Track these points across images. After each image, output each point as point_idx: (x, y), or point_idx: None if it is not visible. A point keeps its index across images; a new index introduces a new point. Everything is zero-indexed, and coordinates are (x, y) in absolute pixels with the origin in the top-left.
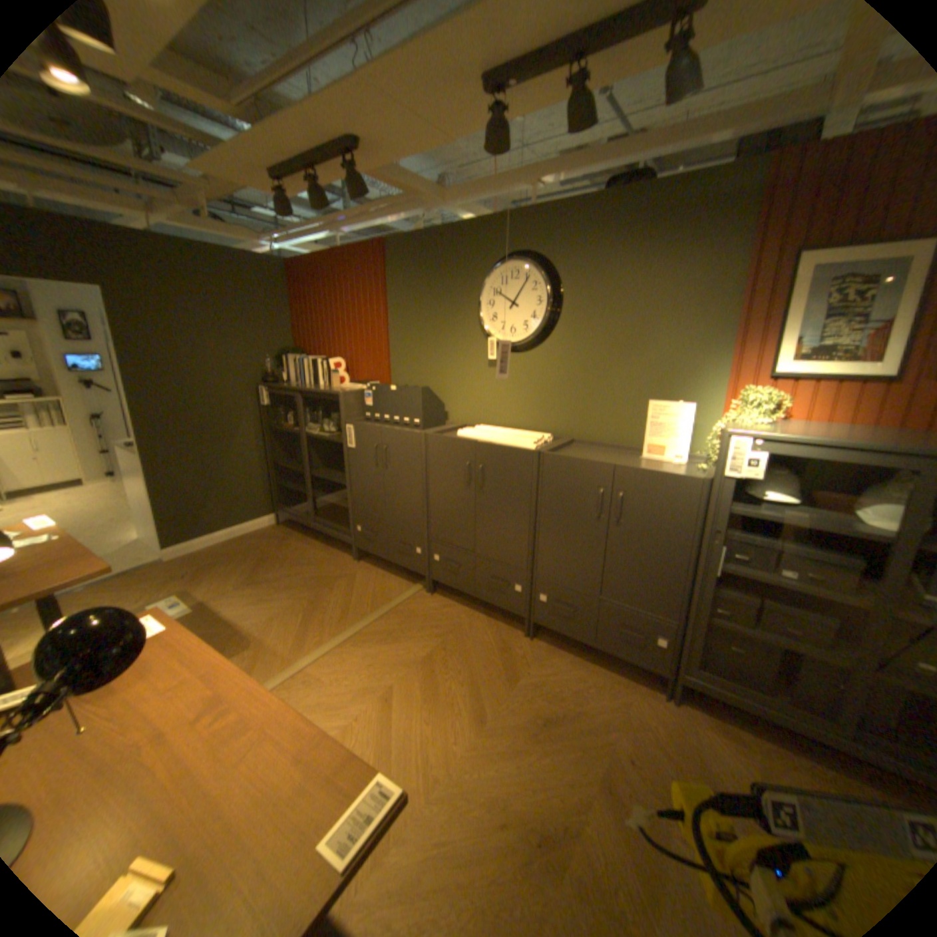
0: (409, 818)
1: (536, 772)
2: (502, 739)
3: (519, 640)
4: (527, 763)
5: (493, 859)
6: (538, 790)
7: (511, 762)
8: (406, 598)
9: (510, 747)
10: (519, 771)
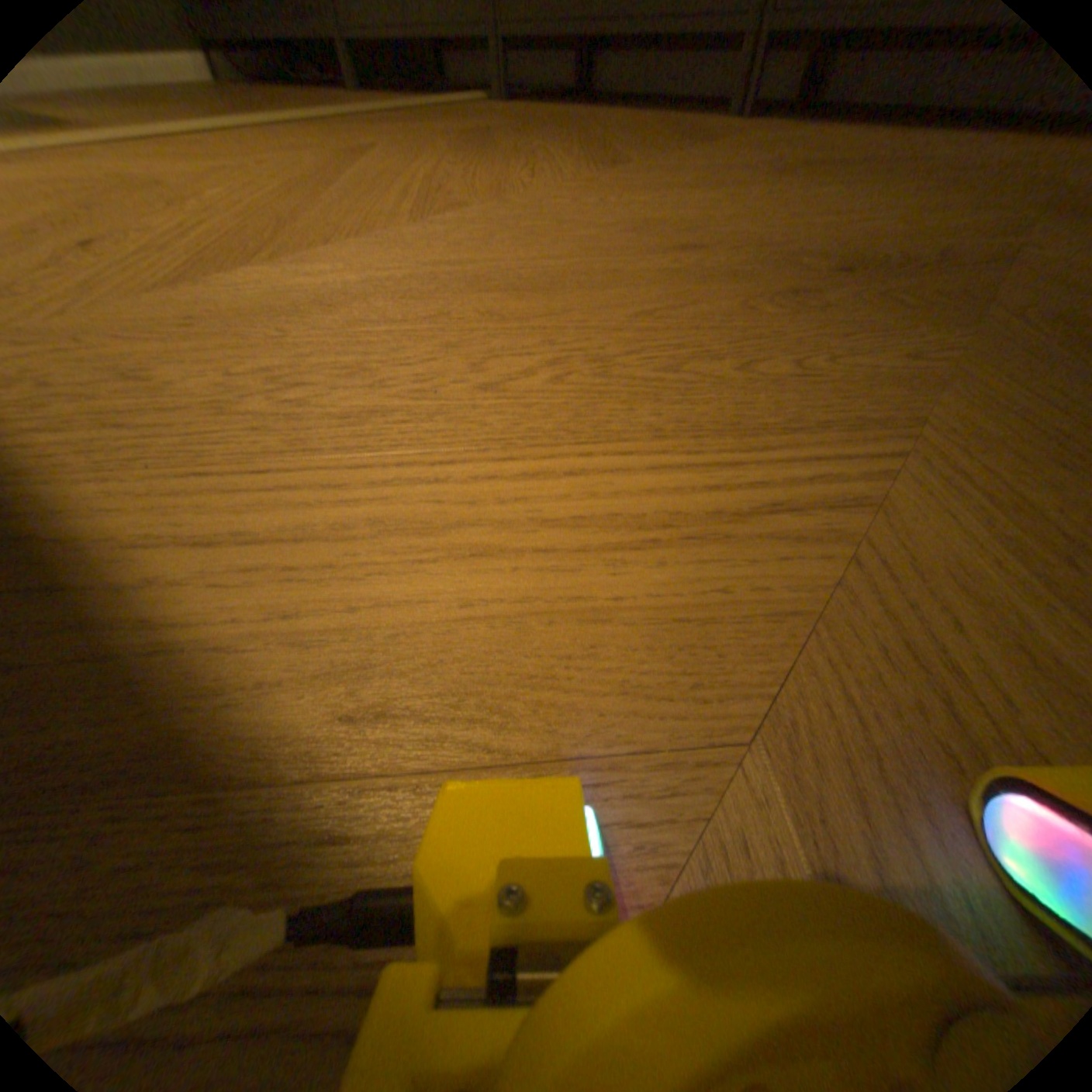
0: (357, 236)
1: (809, 198)
2: (686, 173)
3: (720, 118)
4: (774, 191)
5: (665, 285)
6: (822, 213)
7: (717, 190)
8: (449, 100)
9: (713, 179)
10: (749, 197)
